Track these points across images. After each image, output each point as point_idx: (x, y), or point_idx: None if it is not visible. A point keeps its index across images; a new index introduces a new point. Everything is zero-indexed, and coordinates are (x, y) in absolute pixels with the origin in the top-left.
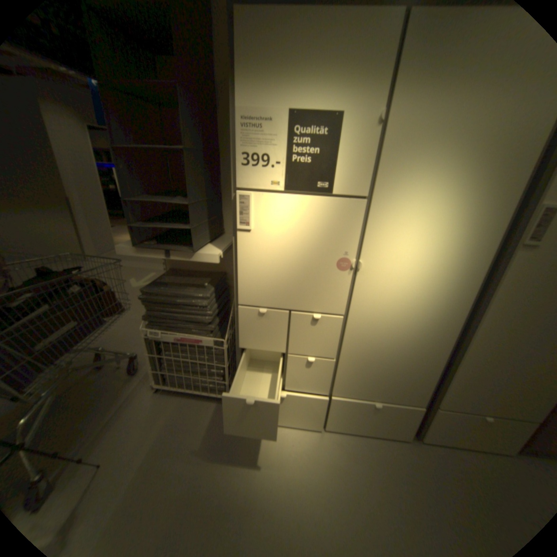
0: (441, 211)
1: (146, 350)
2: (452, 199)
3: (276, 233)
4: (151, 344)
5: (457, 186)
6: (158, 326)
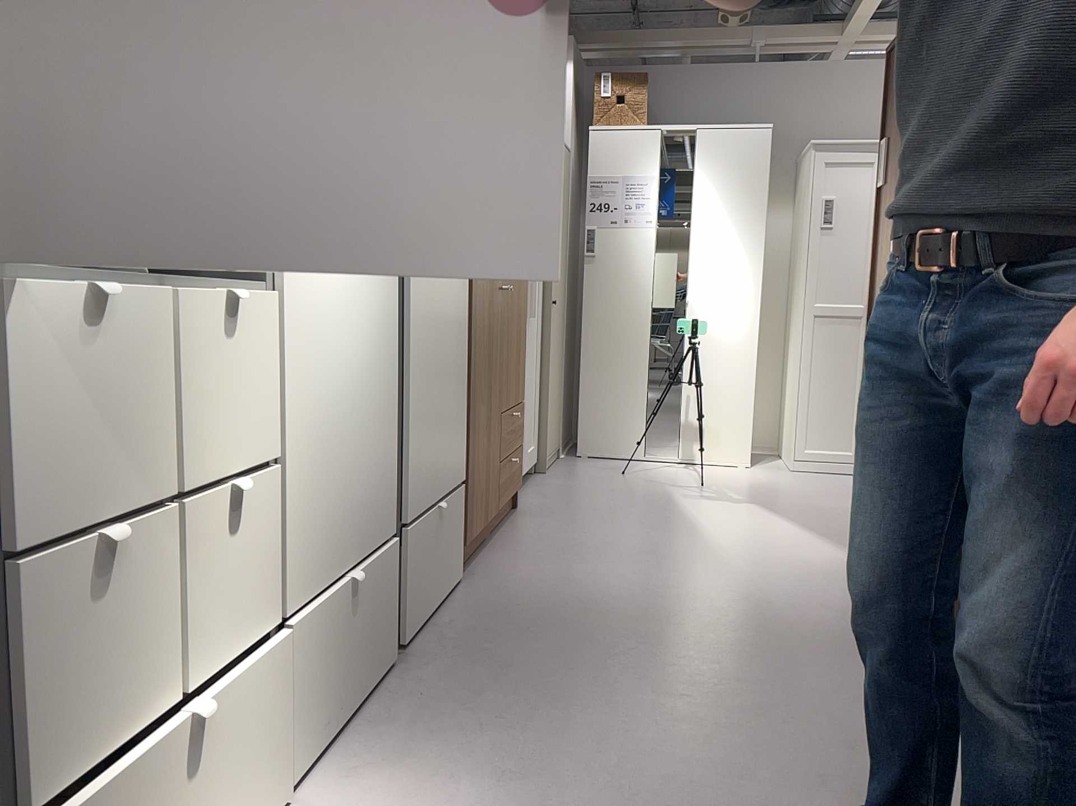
0: None
1: None
2: None
3: None
4: None
5: None
6: None
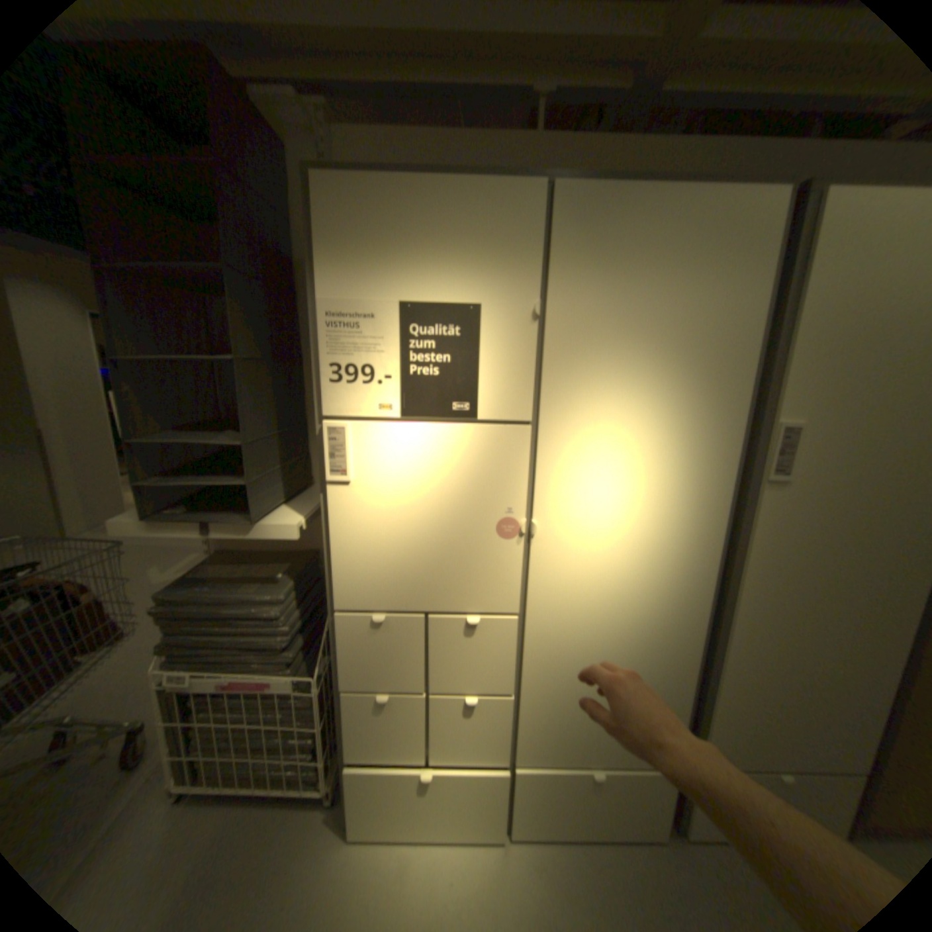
0: (642, 439)
1: (160, 714)
2: (655, 421)
3: (392, 485)
4: (172, 699)
5: (657, 403)
6: (186, 662)
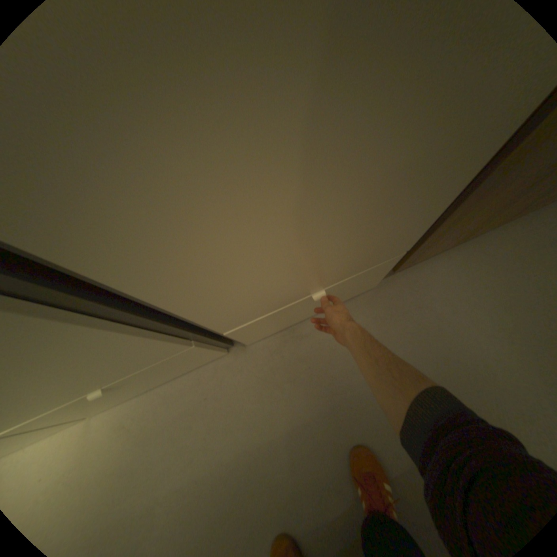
0: None
1: None
2: None
3: None
4: None
5: None
6: None
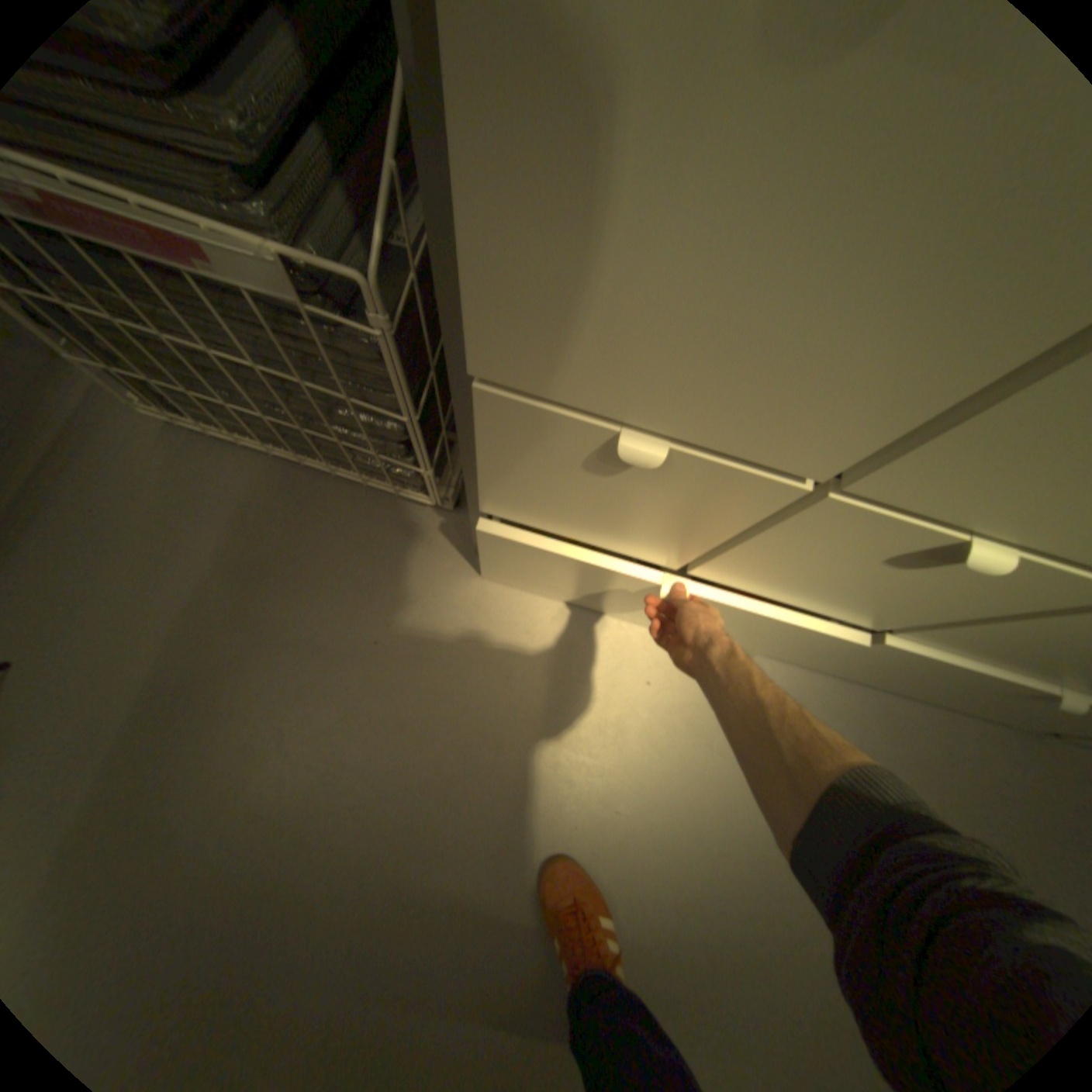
0: None
1: None
2: None
3: None
4: None
5: None
6: None
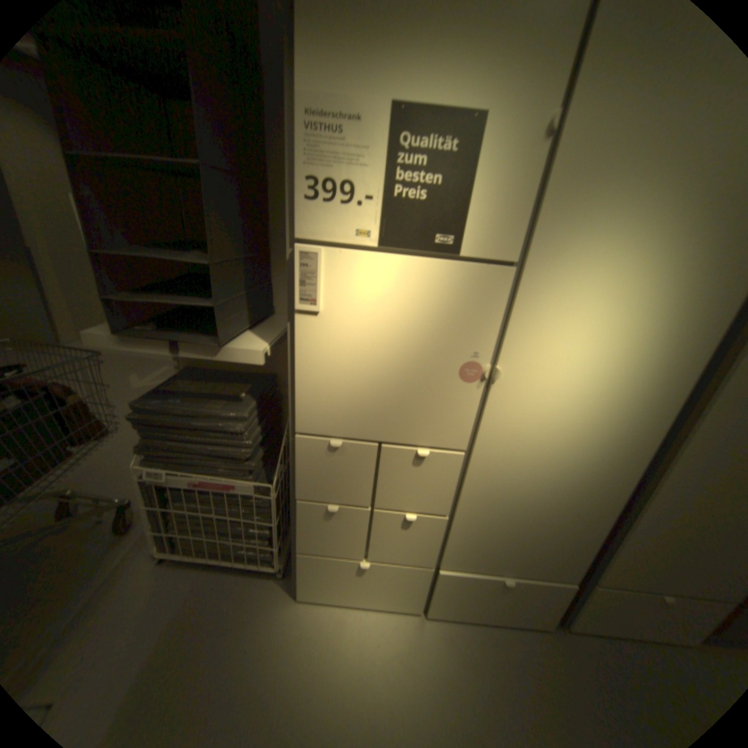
0: (635, 290)
1: (143, 498)
2: (654, 272)
3: (362, 318)
4: (152, 488)
5: (664, 250)
6: (163, 460)
